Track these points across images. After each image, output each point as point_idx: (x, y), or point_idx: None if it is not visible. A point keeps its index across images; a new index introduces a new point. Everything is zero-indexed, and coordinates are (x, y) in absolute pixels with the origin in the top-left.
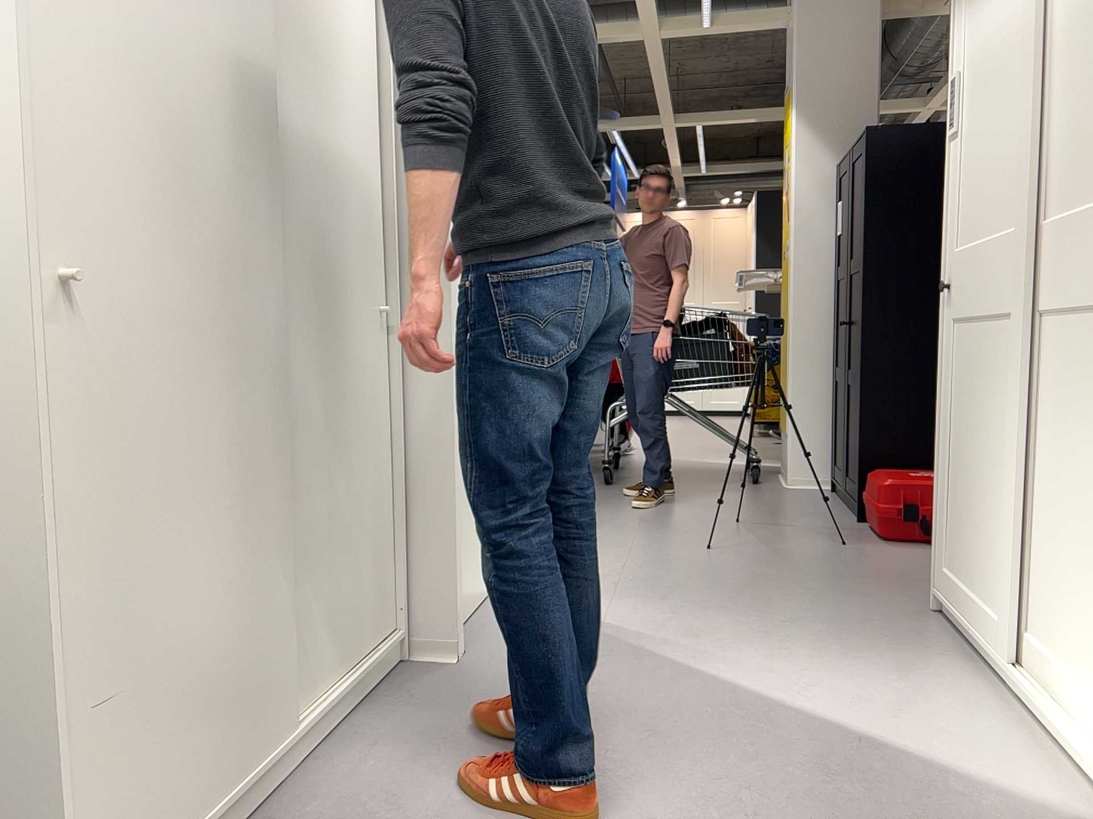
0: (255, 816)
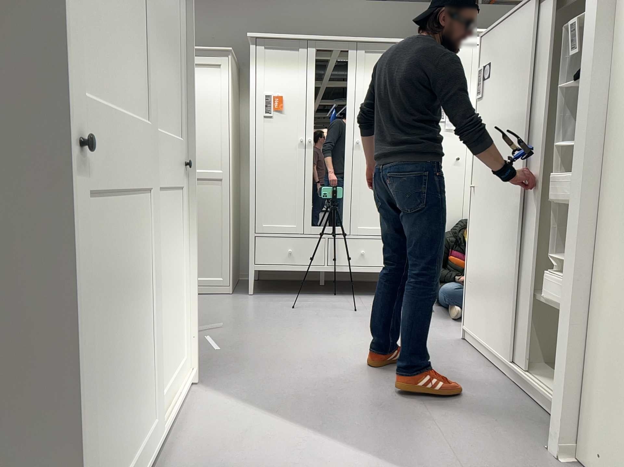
0: (488, 362)
